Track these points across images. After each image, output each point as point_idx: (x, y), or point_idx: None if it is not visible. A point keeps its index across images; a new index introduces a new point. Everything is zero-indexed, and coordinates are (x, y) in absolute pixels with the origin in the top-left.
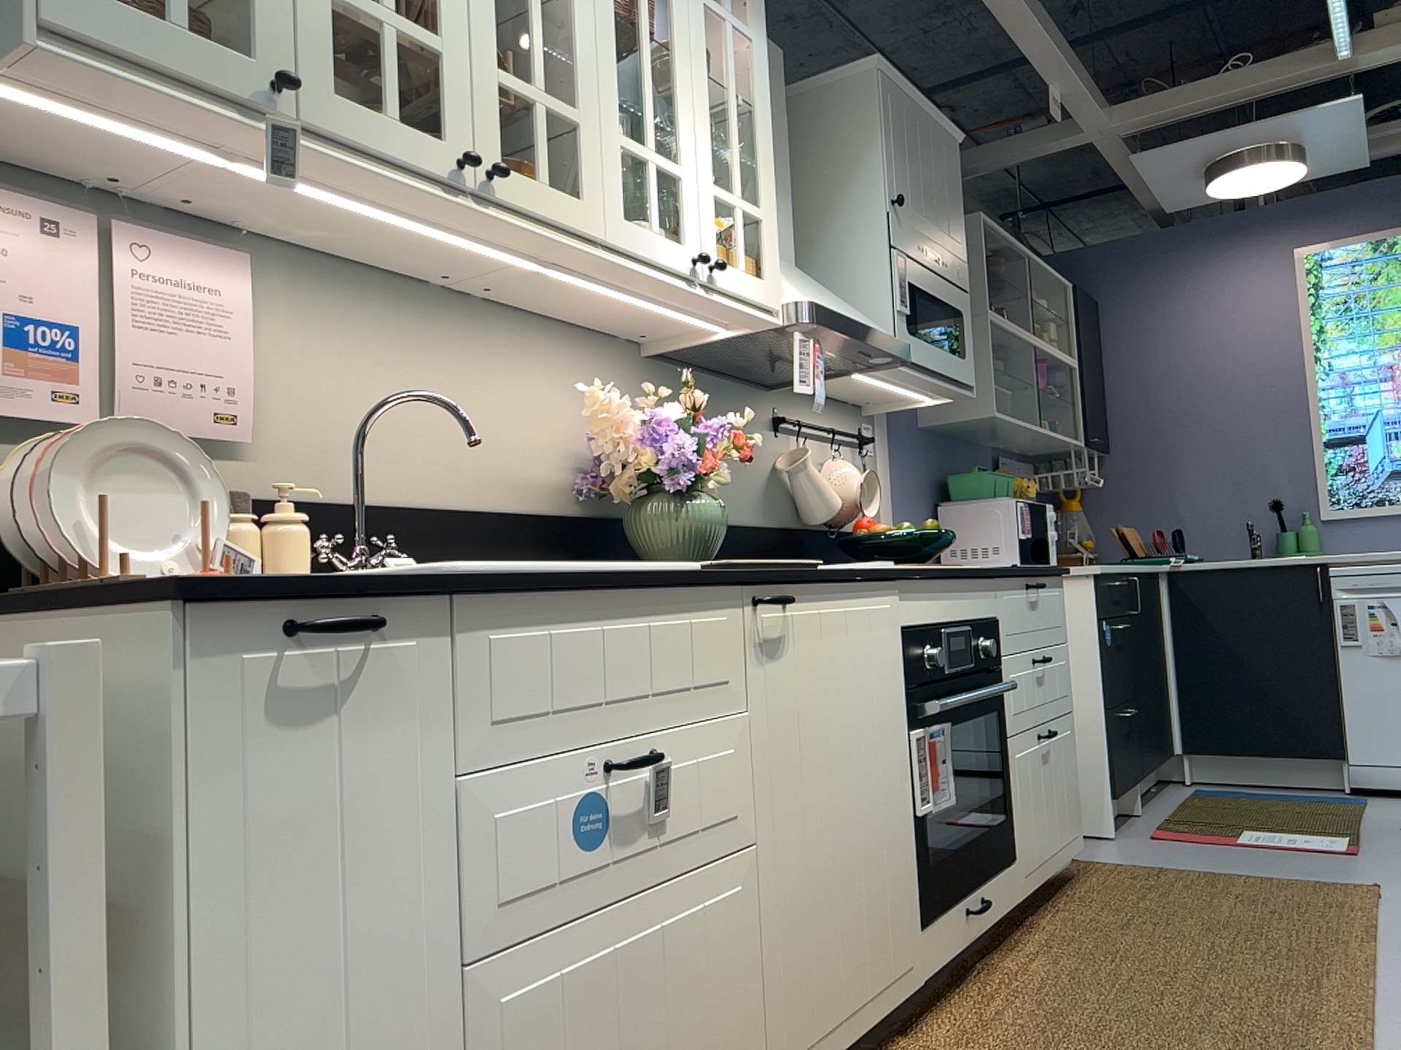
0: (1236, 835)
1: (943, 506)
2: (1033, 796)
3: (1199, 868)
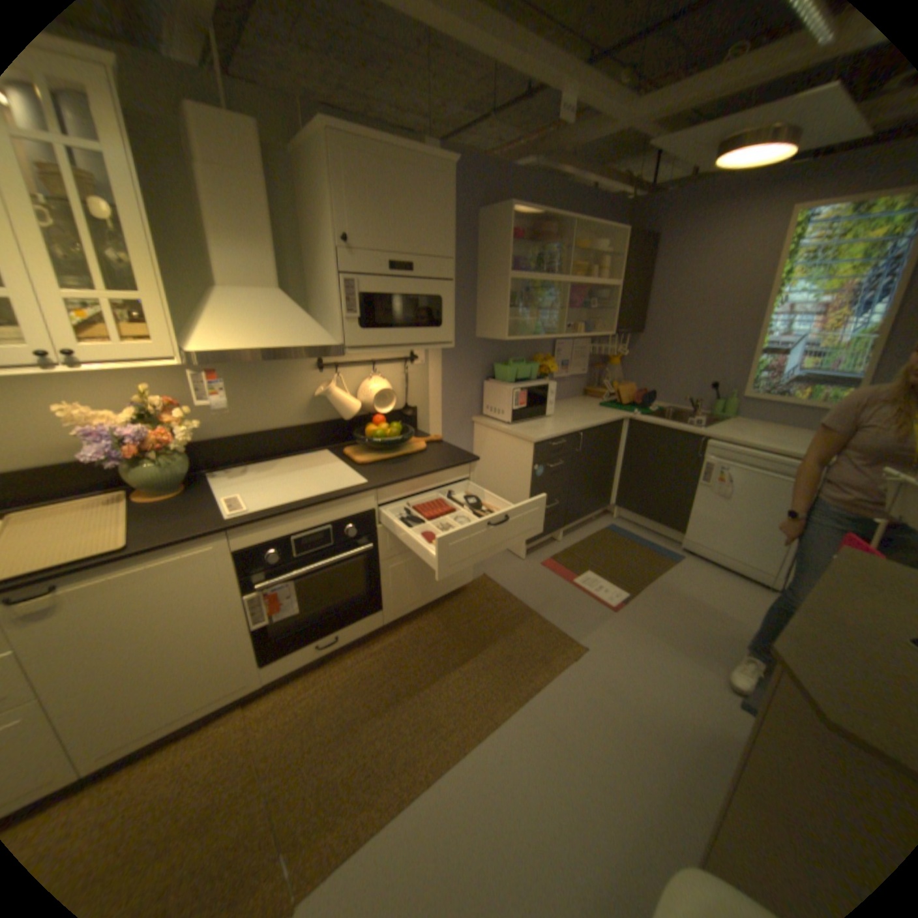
0: (578, 575)
1: (490, 379)
2: (406, 579)
3: (527, 601)
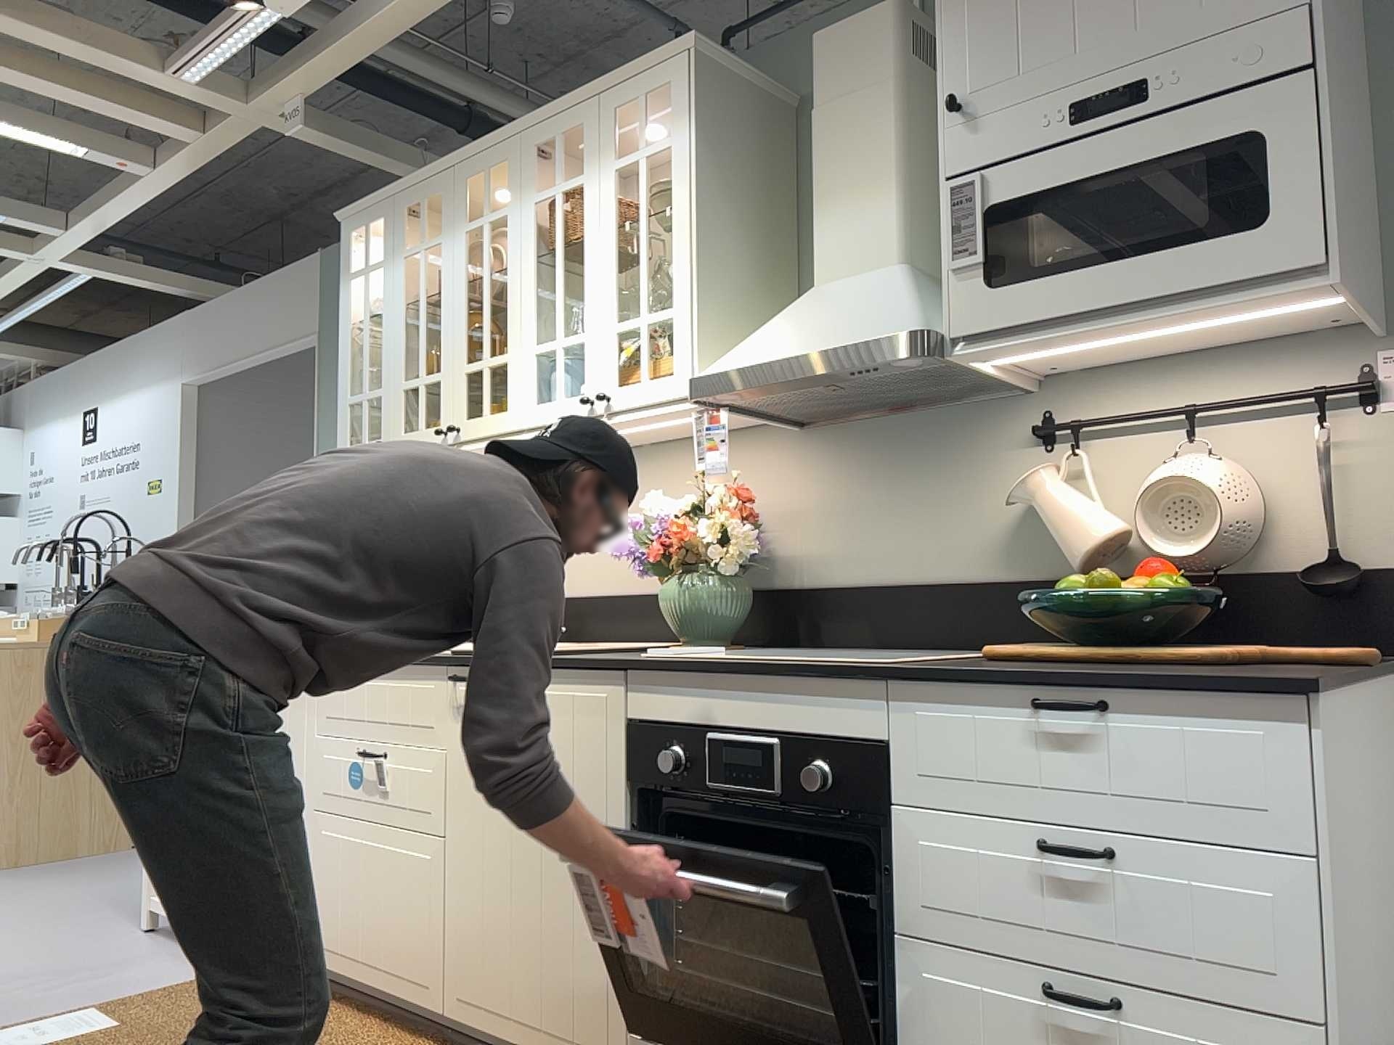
0: None
1: None
2: None
3: None
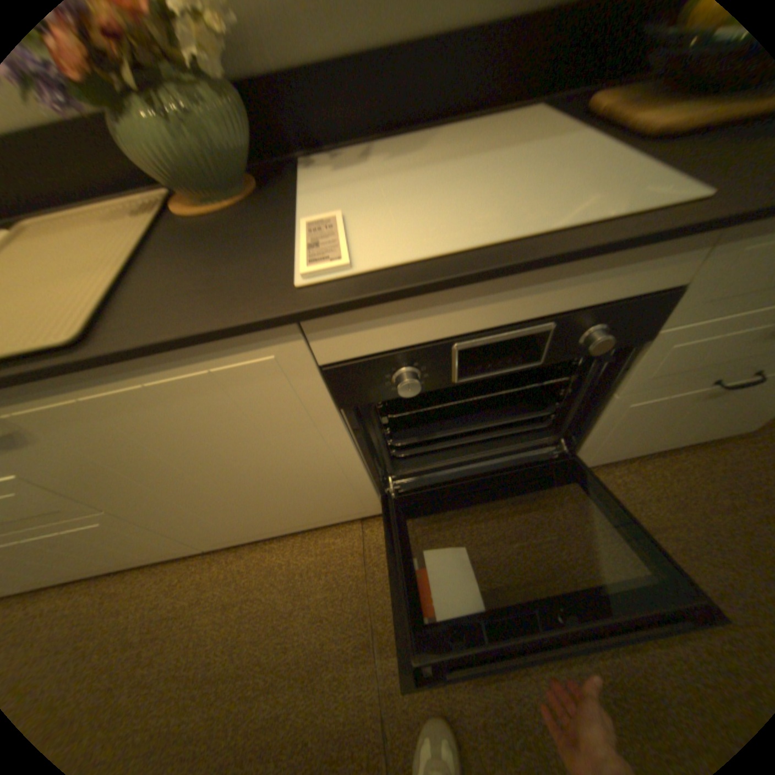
0: None
1: None
2: (647, 425)
3: None
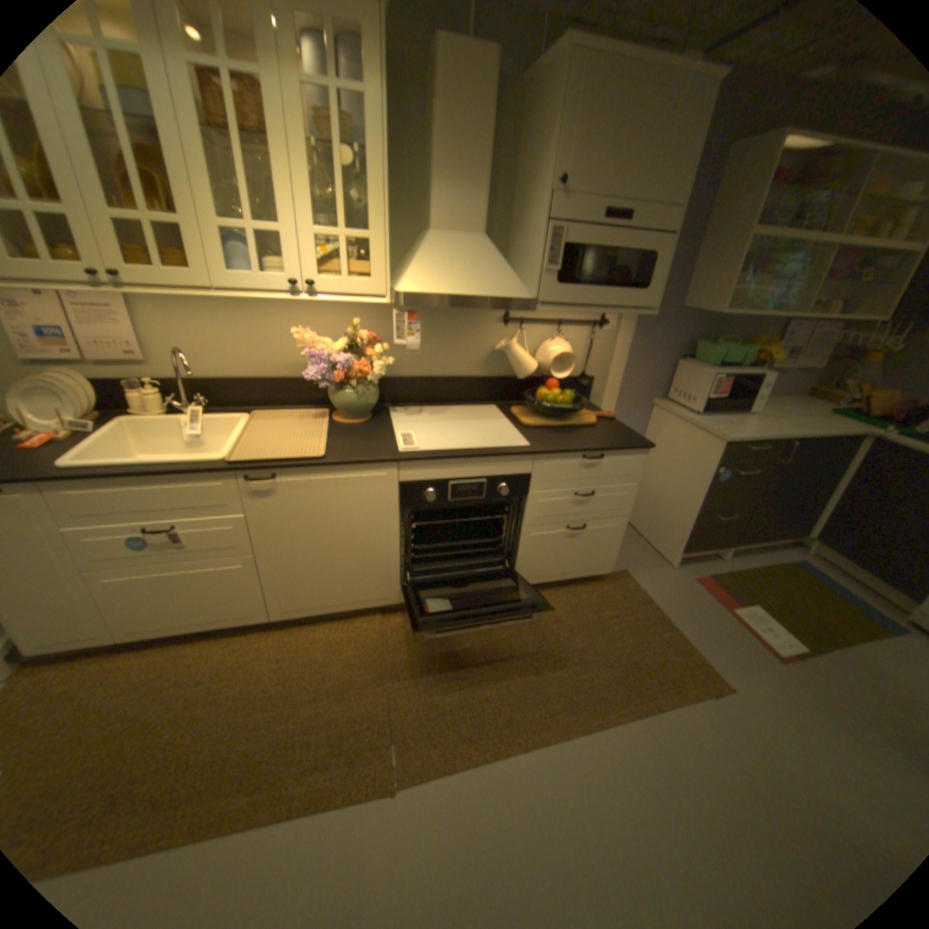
0: (743, 607)
1: (688, 358)
2: (544, 552)
3: (670, 615)
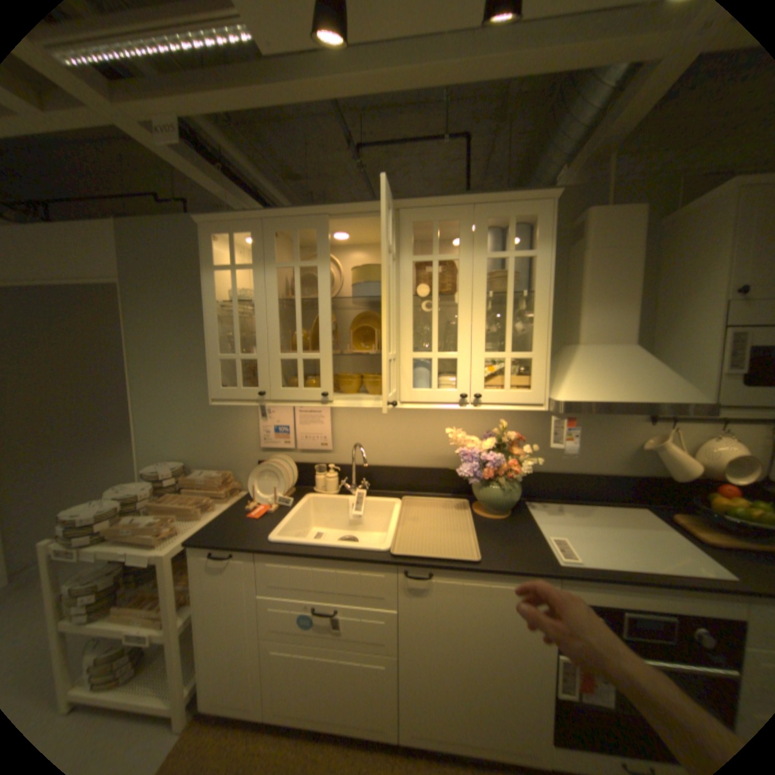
0: None
1: None
2: None
3: None
